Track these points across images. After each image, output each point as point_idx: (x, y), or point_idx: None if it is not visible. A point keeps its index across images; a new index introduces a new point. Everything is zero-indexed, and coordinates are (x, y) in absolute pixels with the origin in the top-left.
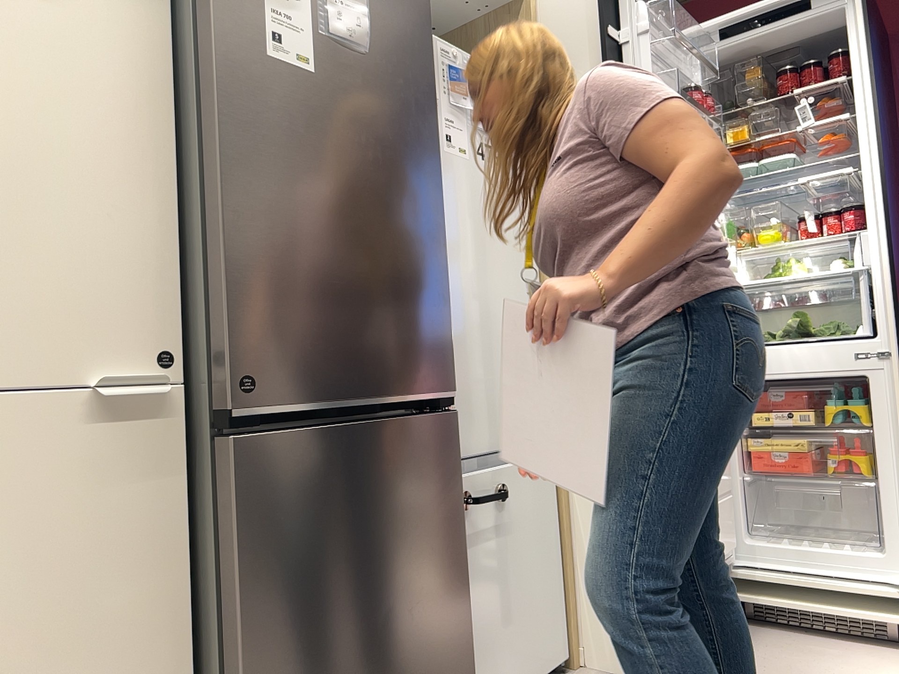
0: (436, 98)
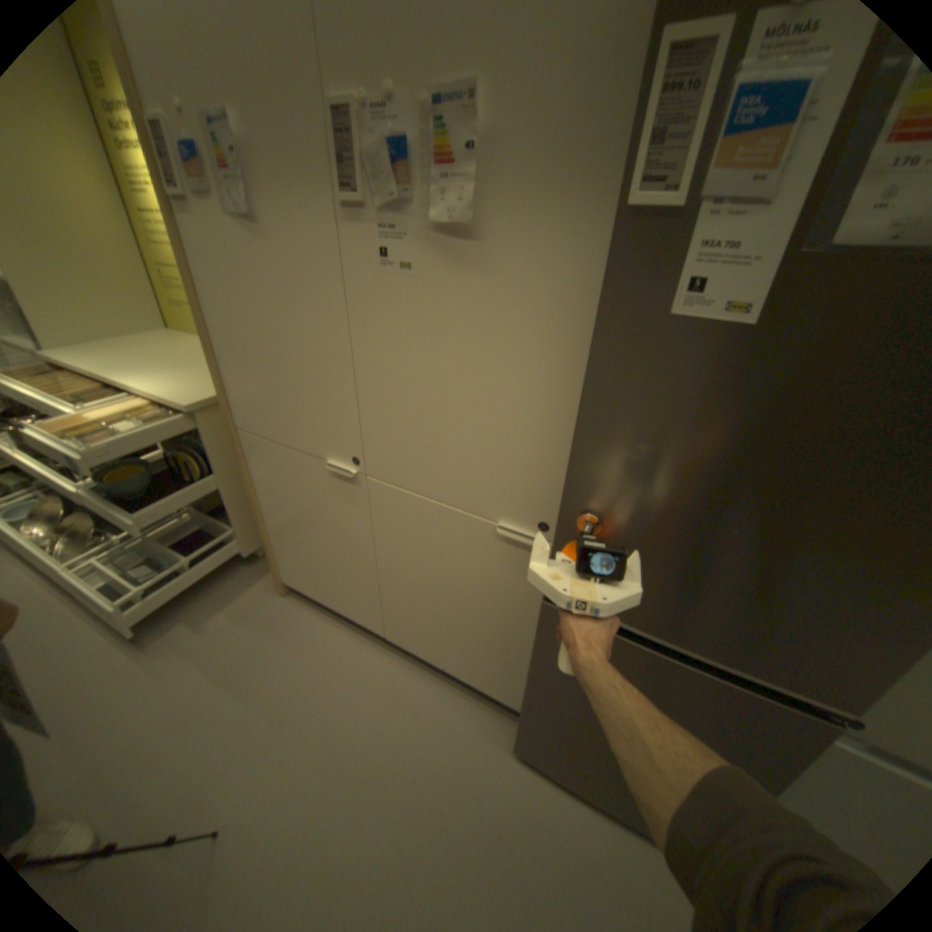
0: None
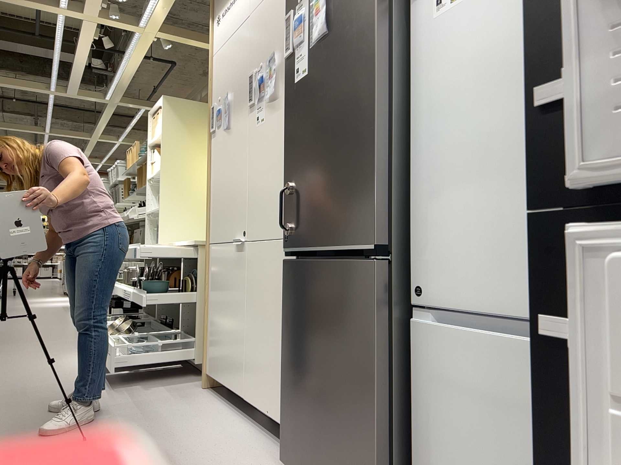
0: None
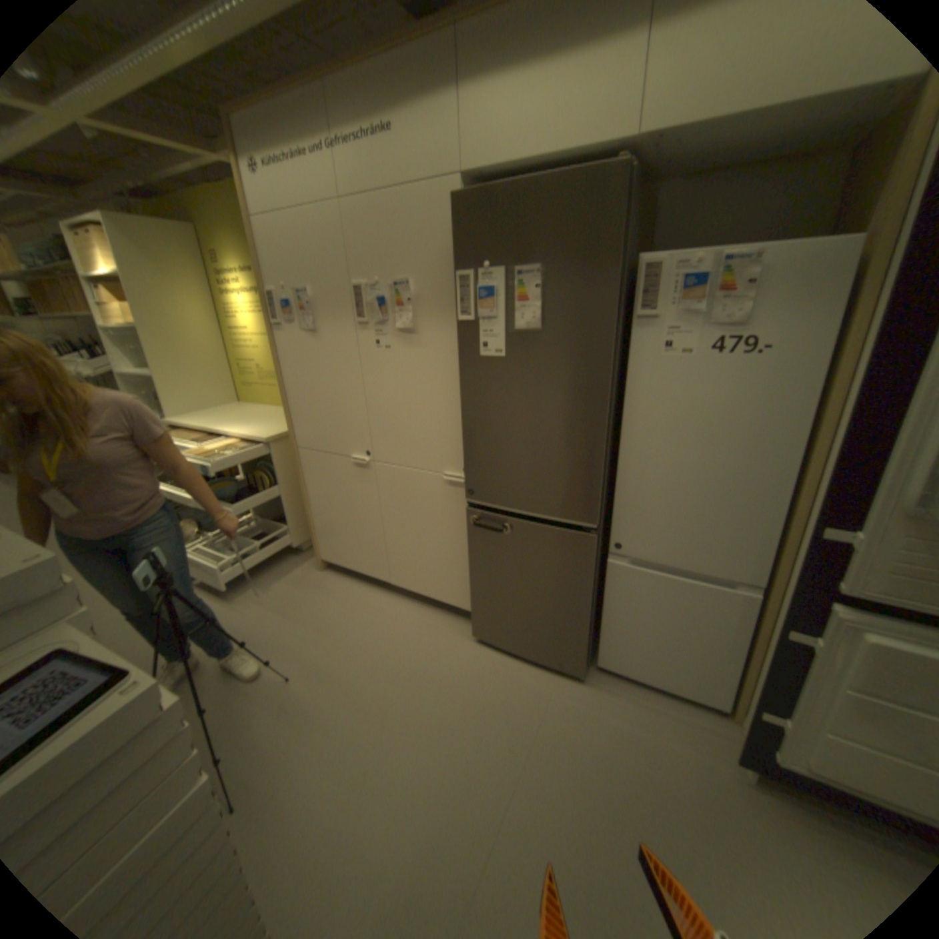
0: (659, 313)
